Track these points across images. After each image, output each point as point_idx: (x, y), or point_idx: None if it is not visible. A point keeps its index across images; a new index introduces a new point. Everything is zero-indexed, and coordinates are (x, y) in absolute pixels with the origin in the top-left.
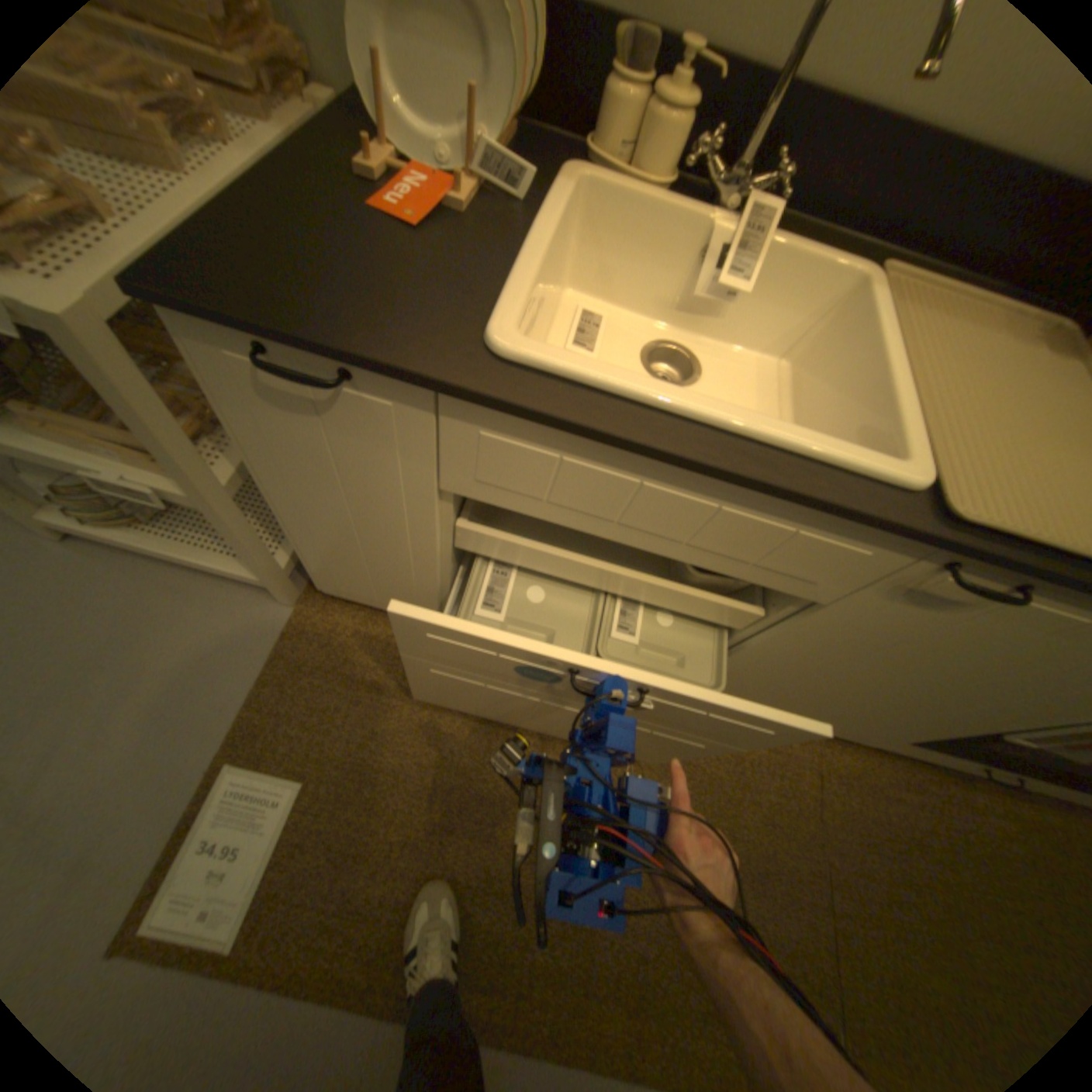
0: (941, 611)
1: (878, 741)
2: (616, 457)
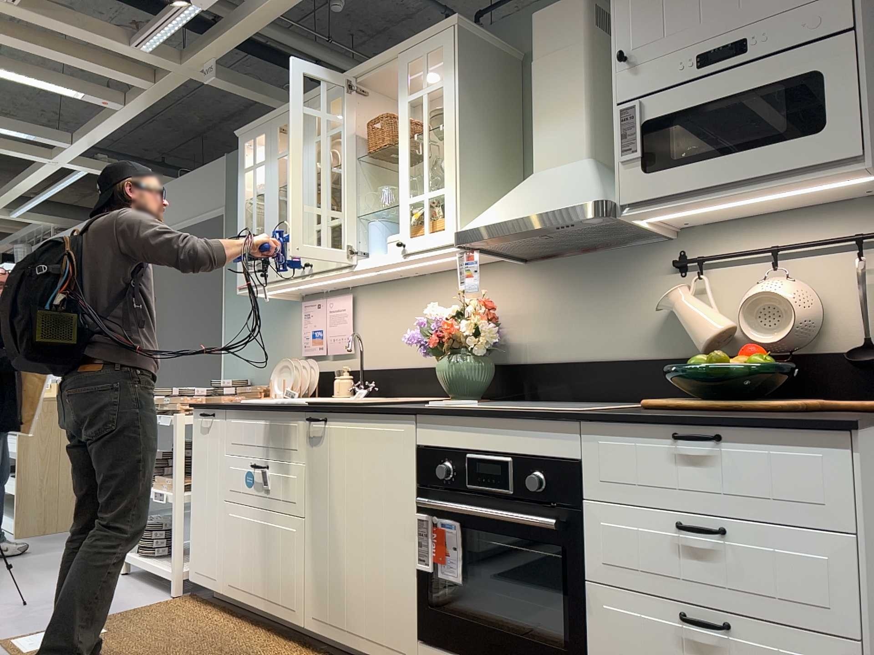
0: (320, 445)
1: (401, 644)
2: (250, 415)
